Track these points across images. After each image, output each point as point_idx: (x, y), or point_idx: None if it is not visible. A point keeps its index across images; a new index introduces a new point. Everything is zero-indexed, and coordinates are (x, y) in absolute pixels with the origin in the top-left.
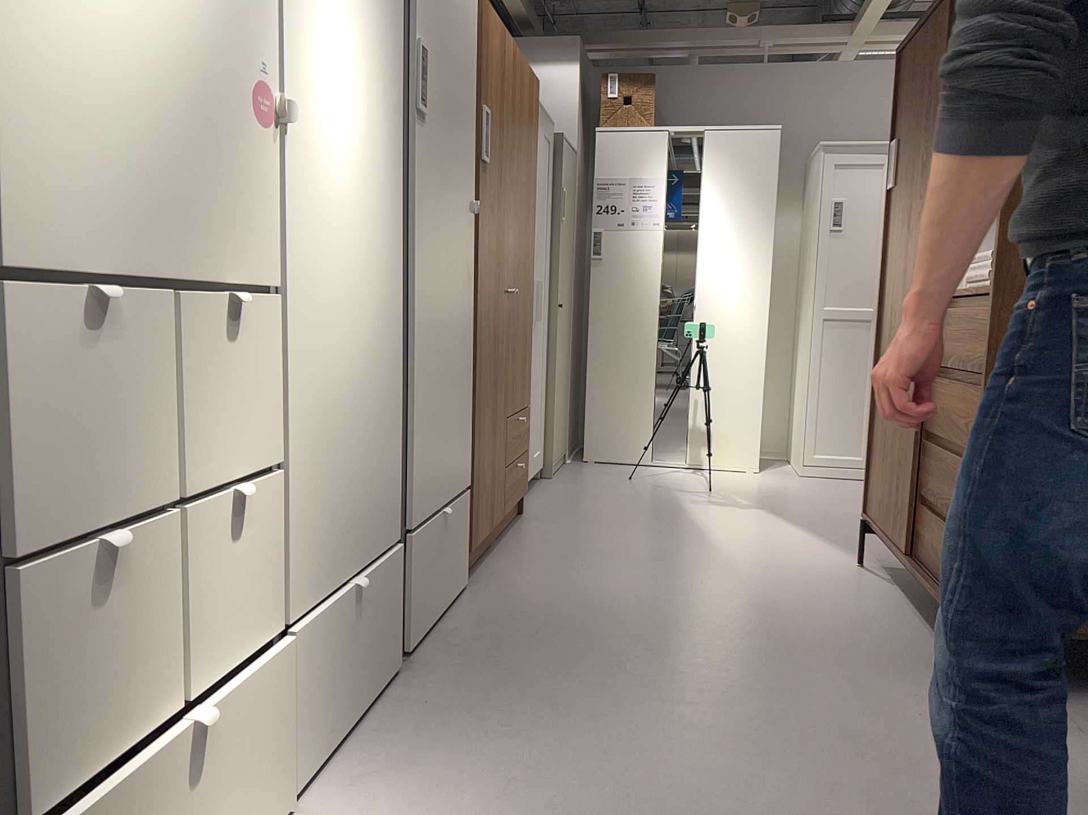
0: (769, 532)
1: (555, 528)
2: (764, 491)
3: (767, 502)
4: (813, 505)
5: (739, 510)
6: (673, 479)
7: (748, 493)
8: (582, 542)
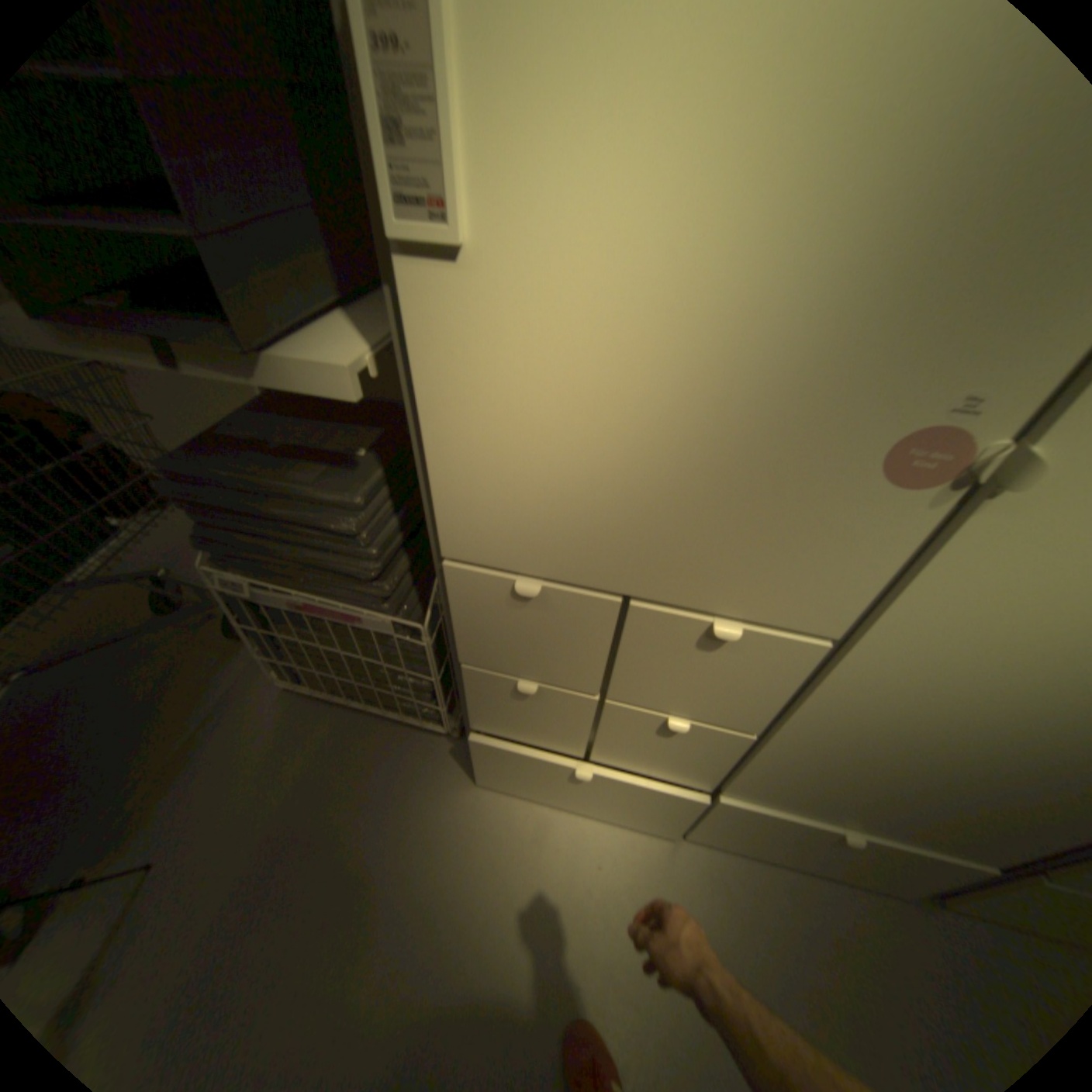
0: None
1: None
2: None
3: None
4: None
5: None
6: None
7: None
8: None
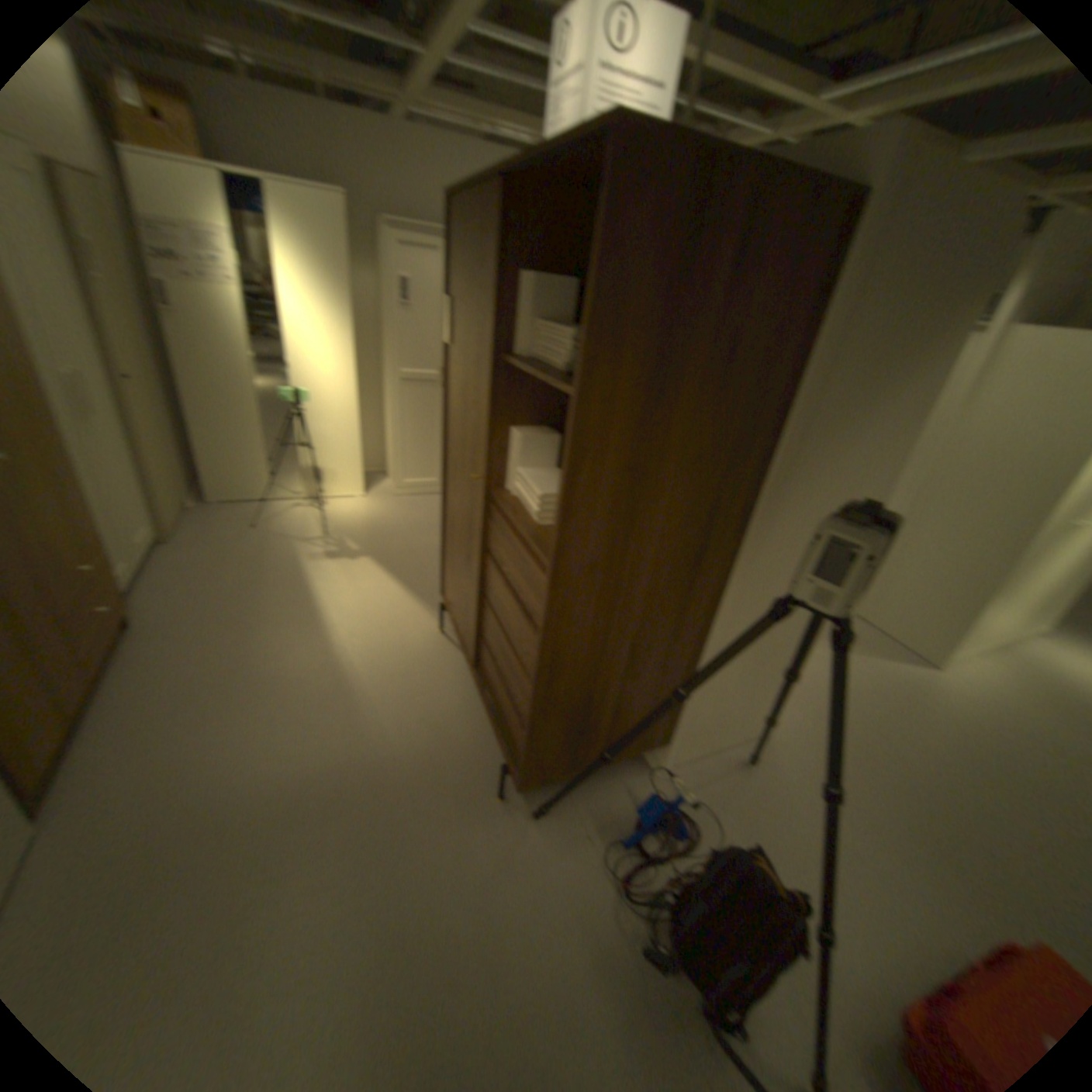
0: (377, 594)
1: (175, 643)
2: (372, 527)
3: (374, 545)
4: (408, 542)
5: (353, 563)
6: (298, 522)
7: (360, 532)
8: (205, 663)
